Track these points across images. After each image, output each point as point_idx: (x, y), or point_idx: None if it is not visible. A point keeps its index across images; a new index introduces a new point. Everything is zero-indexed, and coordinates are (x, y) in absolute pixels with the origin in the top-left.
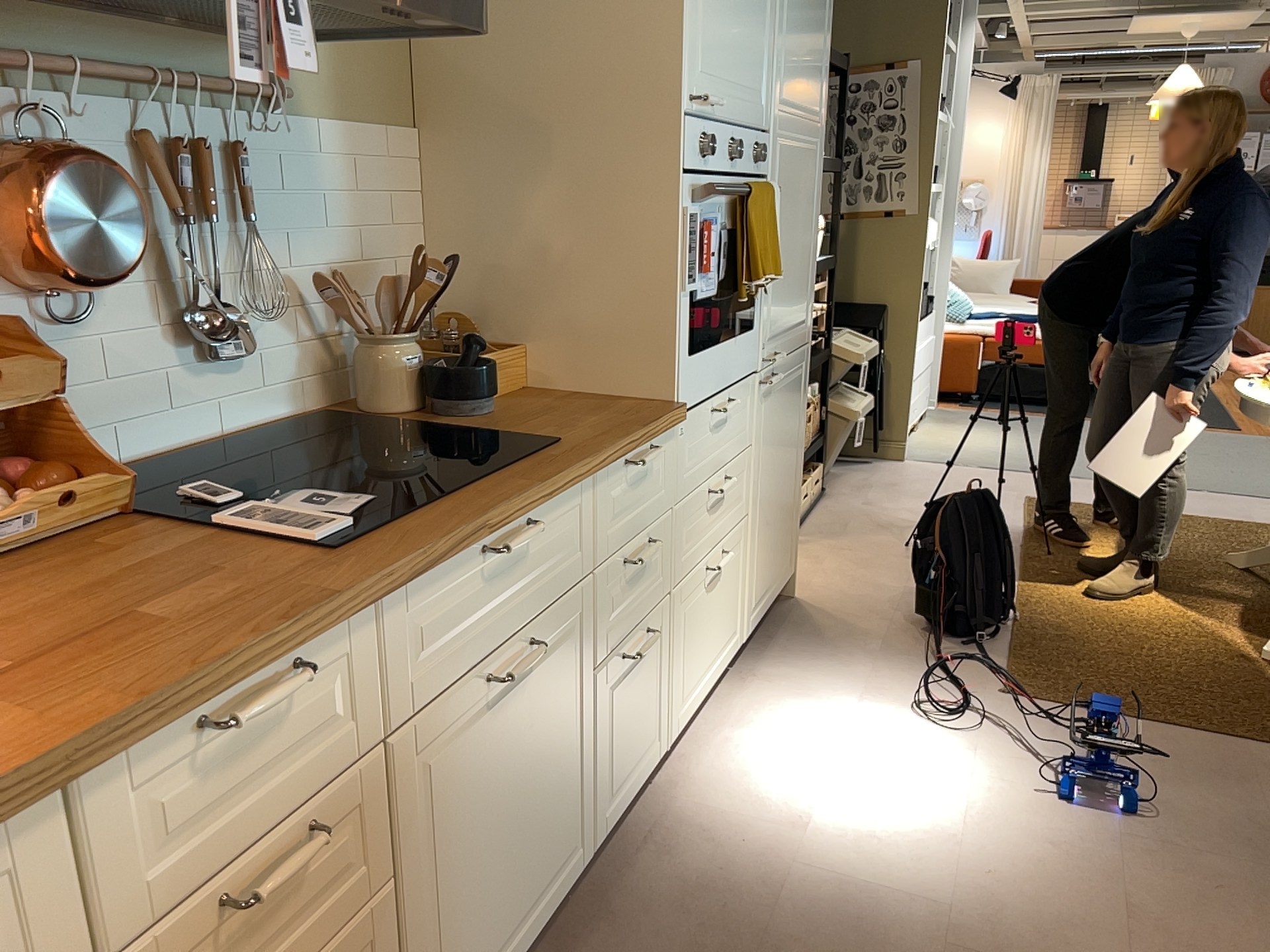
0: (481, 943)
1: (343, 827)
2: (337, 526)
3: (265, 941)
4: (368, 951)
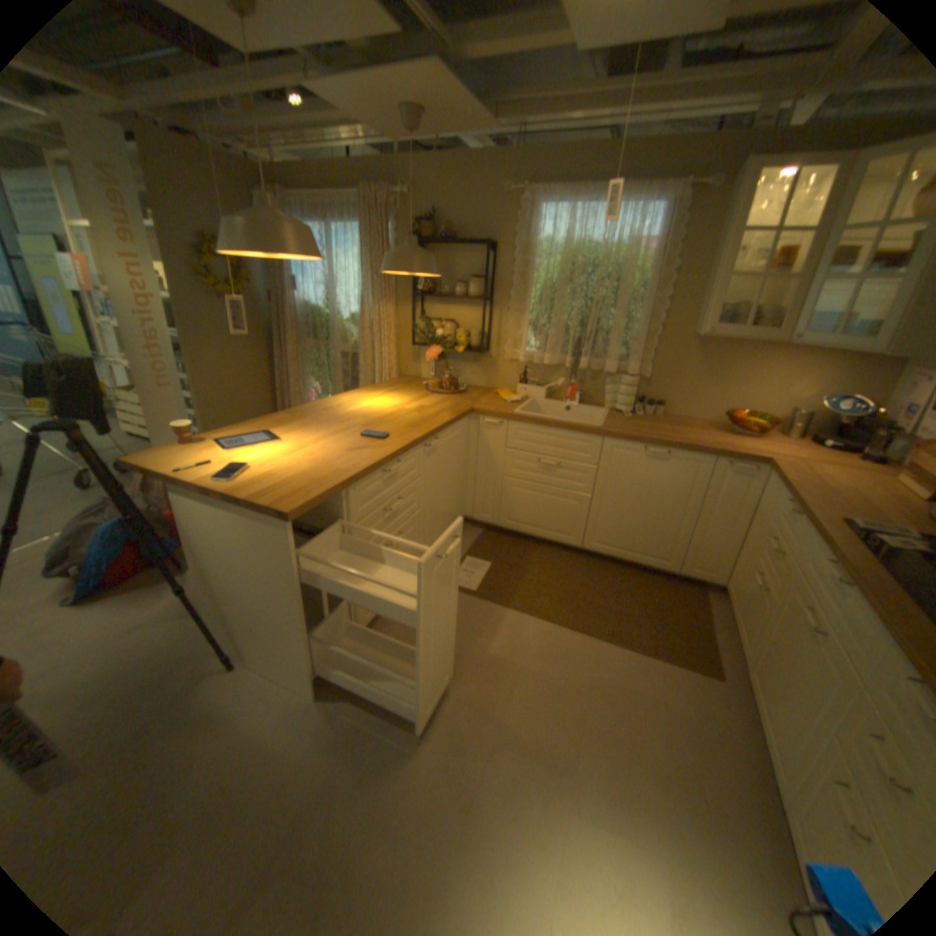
0: (768, 688)
1: (786, 570)
2: (865, 530)
3: (773, 562)
4: (770, 610)
